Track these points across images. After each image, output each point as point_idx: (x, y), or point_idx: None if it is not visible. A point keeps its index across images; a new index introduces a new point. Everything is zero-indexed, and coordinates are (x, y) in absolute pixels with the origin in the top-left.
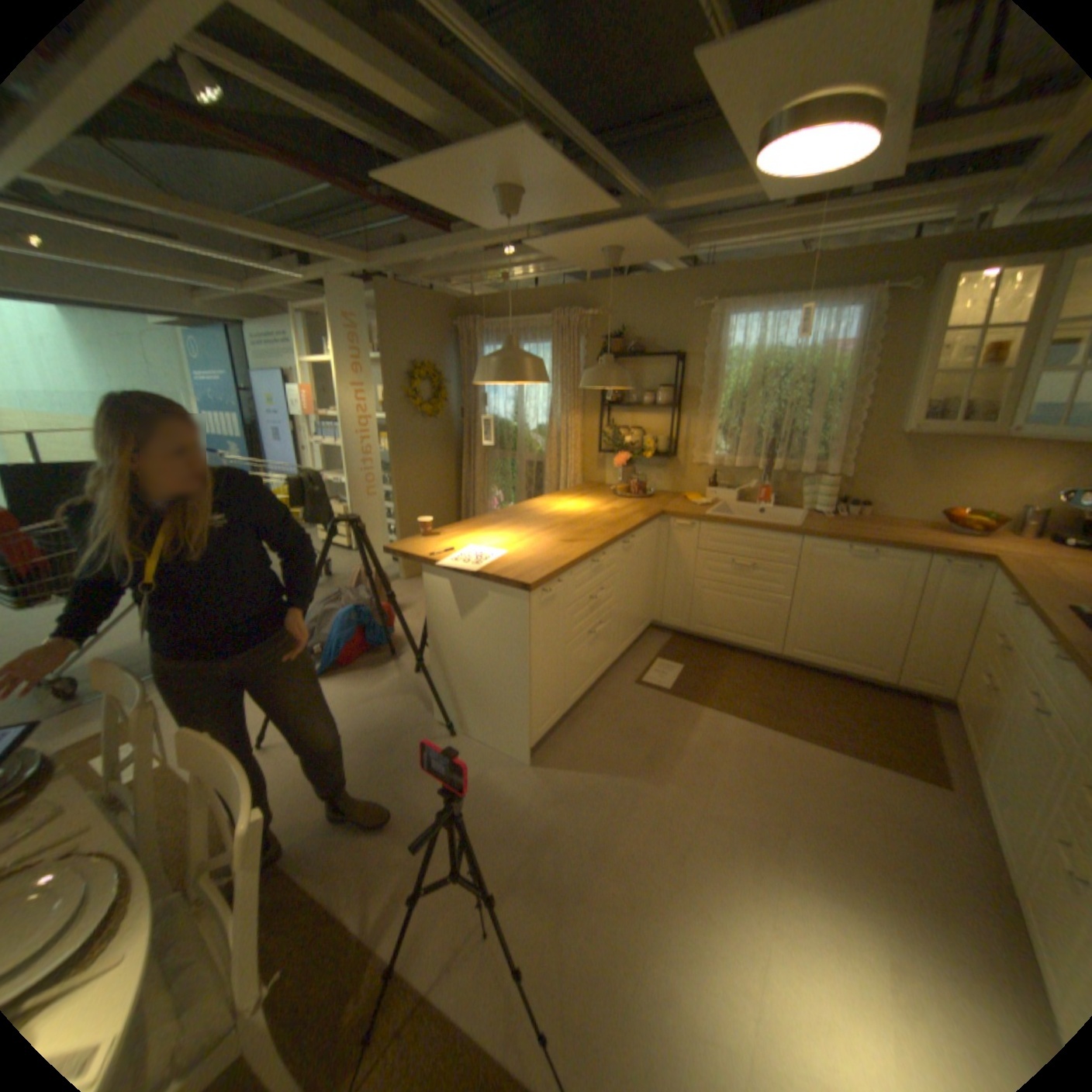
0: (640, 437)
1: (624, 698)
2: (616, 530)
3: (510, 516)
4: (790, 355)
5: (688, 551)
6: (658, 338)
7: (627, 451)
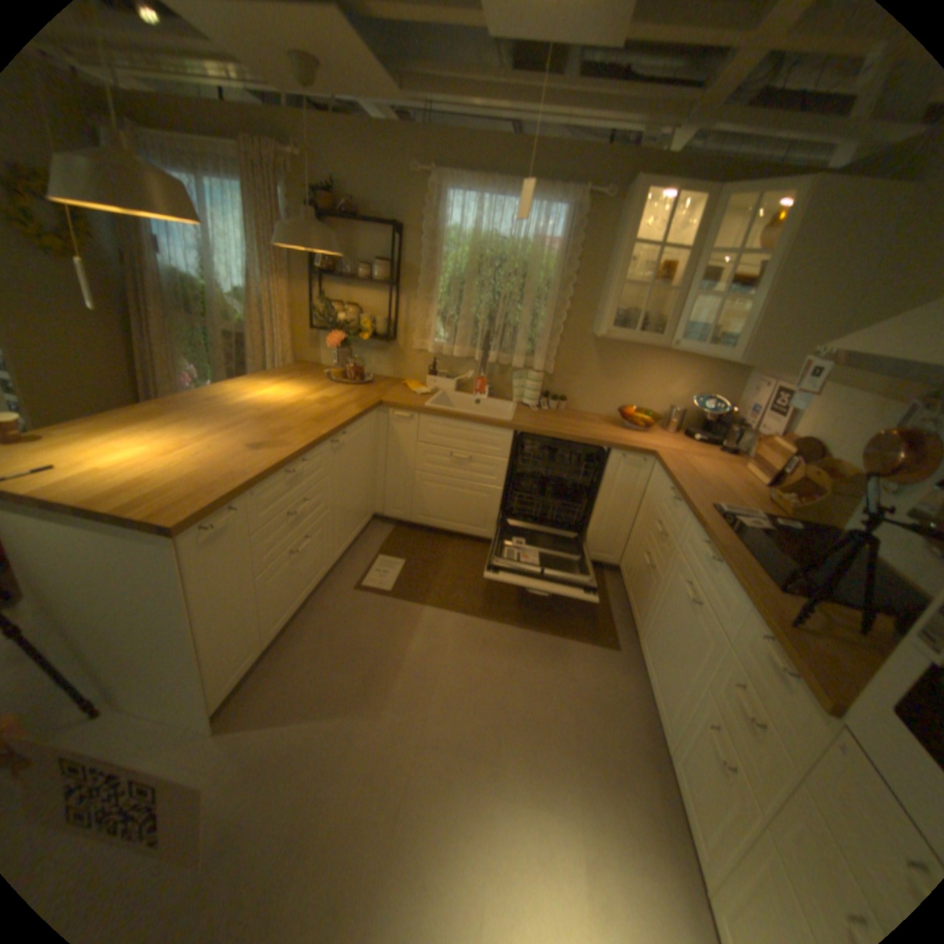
0: (357, 315)
1: (341, 609)
2: (322, 428)
3: (180, 405)
4: (505, 246)
5: (408, 444)
6: (374, 201)
7: (344, 330)
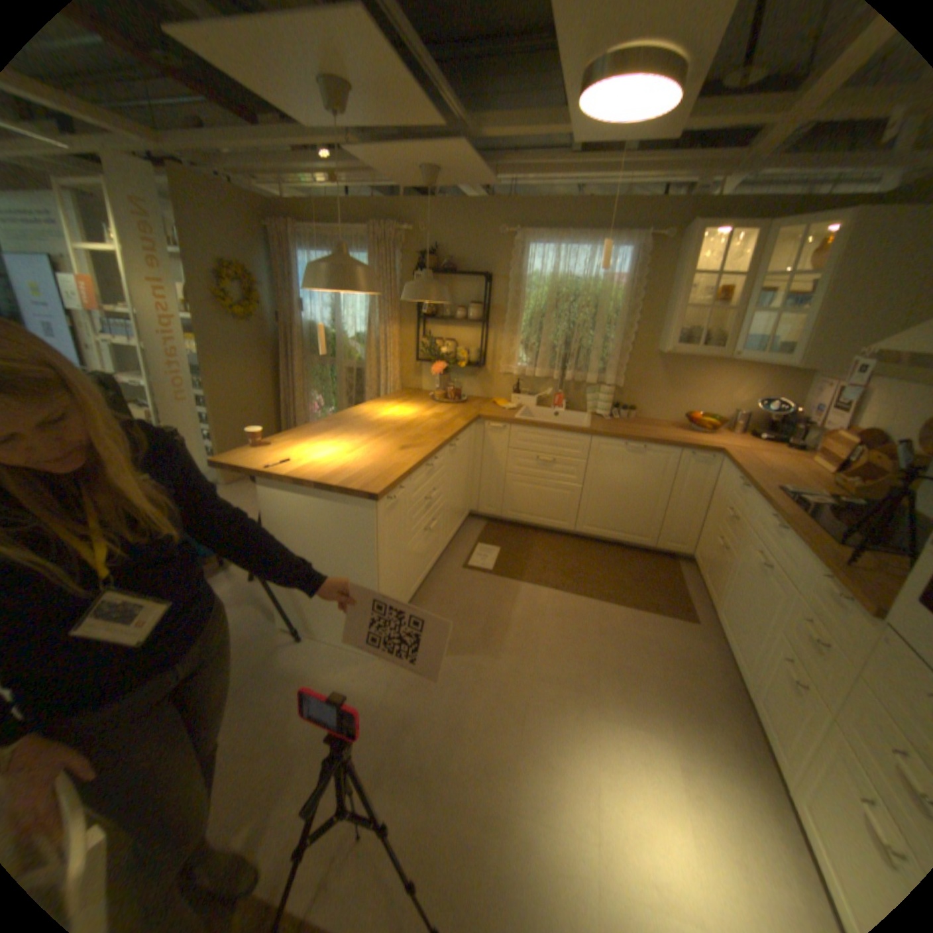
0: (454, 348)
1: (455, 582)
2: (444, 435)
3: (340, 422)
4: (578, 283)
5: (501, 450)
6: (469, 258)
7: (443, 361)
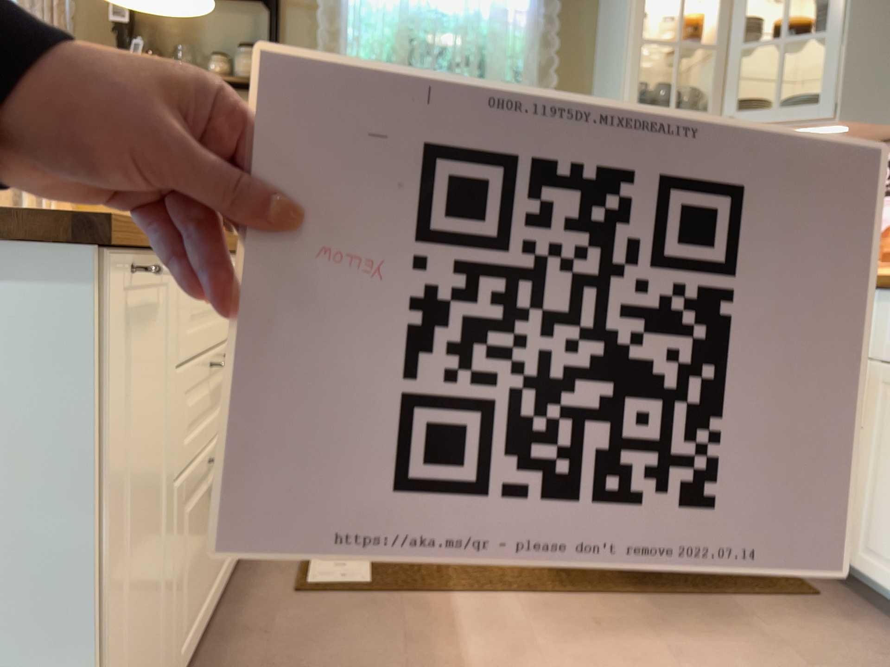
0: None
1: (285, 628)
2: None
3: None
4: (446, 22)
5: None
6: None
7: None
